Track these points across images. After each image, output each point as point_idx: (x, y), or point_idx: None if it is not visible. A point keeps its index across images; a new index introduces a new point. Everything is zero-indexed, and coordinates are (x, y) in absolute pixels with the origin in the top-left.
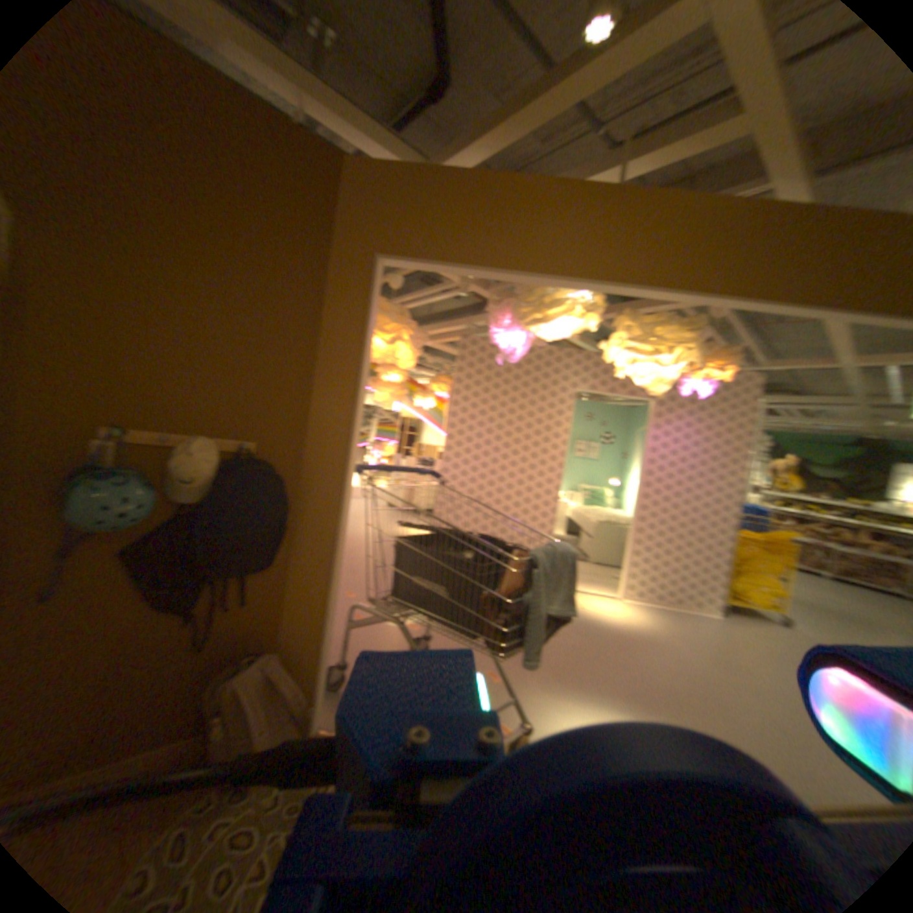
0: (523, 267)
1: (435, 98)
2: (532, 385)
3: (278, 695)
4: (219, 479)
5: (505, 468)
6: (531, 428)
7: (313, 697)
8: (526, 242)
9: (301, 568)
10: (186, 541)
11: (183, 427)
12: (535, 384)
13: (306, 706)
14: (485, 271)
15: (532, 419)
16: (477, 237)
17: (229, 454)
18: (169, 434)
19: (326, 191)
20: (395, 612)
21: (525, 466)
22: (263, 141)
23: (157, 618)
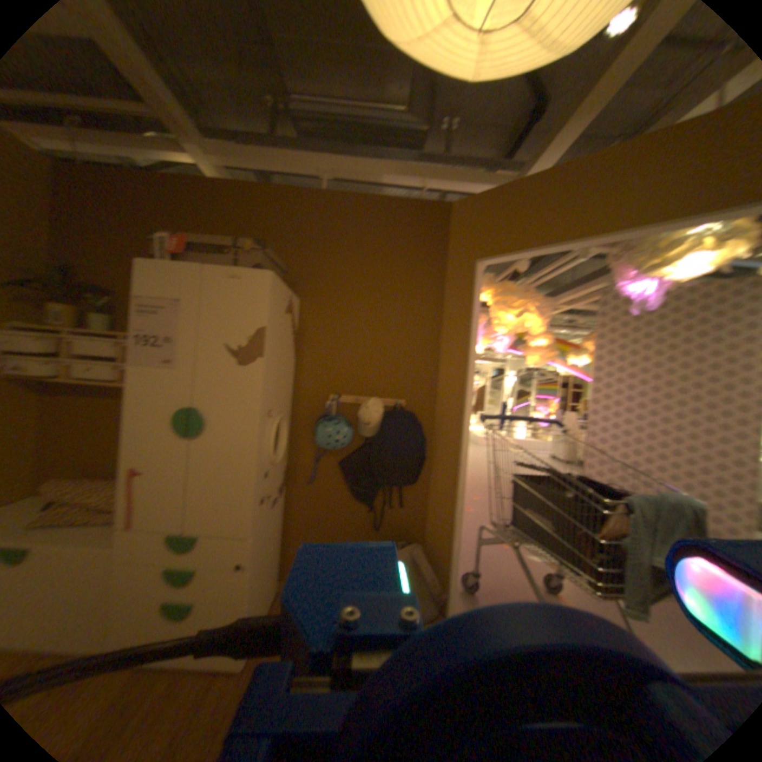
0: (602, 229)
1: (537, 116)
2: (702, 326)
3: (421, 575)
4: (383, 422)
5: (671, 420)
6: (705, 375)
7: (448, 588)
8: (604, 206)
9: (437, 488)
10: (368, 459)
11: (366, 392)
12: (705, 325)
13: (444, 593)
14: (564, 244)
15: (706, 364)
16: (555, 219)
17: (390, 408)
18: (359, 396)
19: (441, 229)
20: (523, 542)
21: (701, 418)
22: (401, 217)
23: (356, 505)
